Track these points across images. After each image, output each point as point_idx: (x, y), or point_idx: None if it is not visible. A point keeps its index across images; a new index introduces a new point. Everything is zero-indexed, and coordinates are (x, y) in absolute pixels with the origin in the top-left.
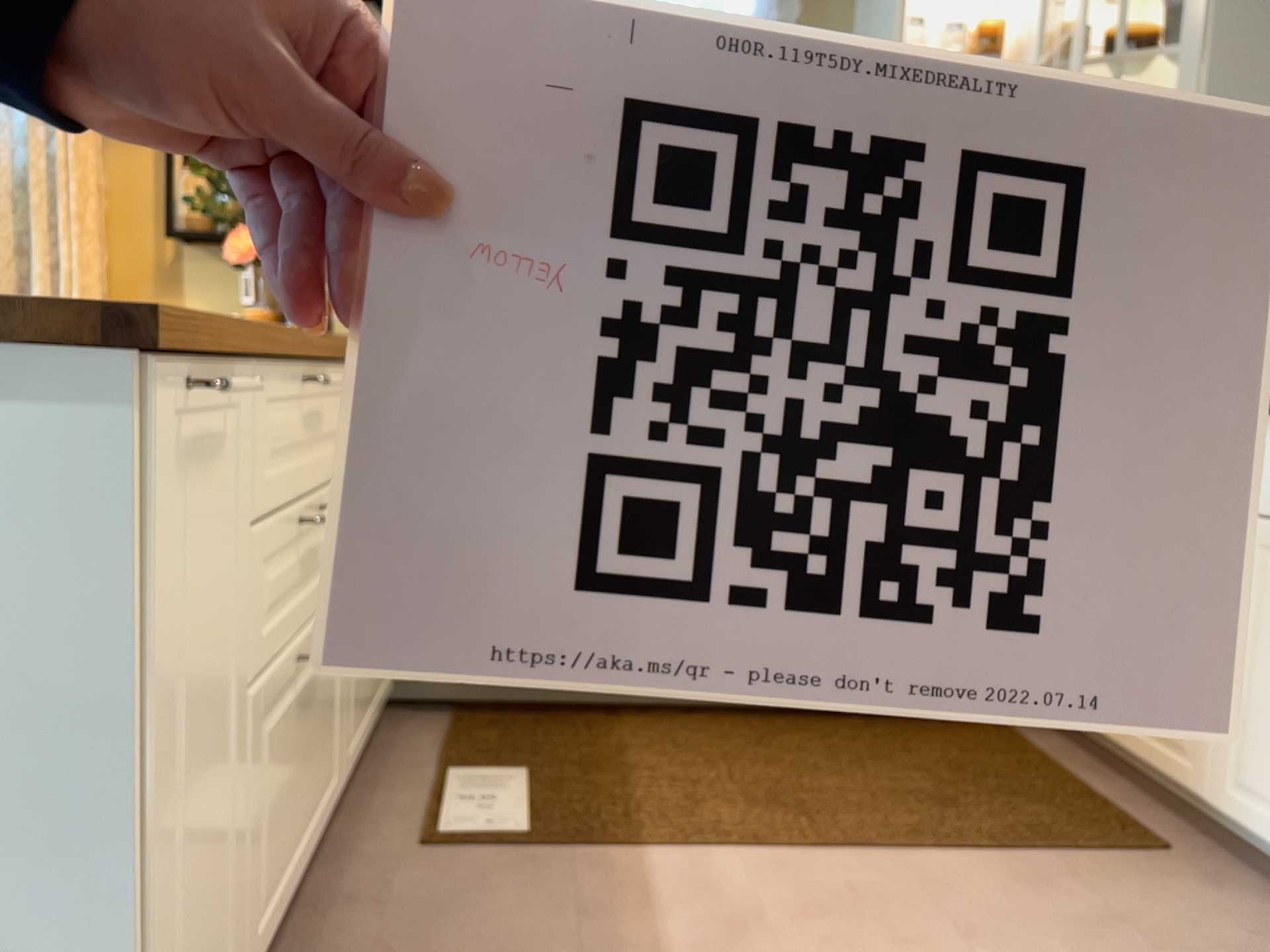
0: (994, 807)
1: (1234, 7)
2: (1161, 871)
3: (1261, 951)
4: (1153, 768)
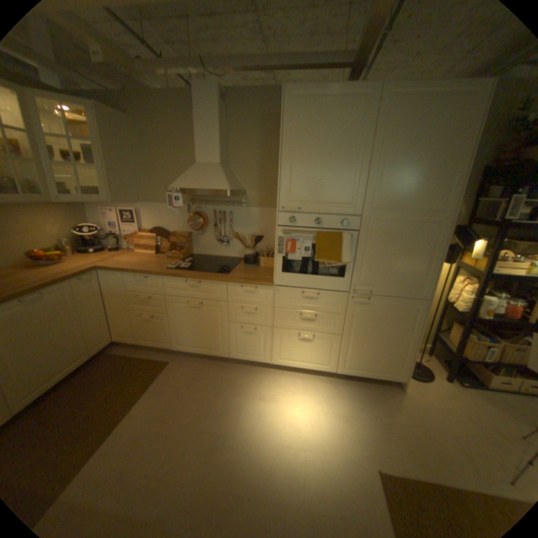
0: (129, 382)
1: (106, 158)
2: (170, 369)
3: (196, 372)
4: (153, 347)
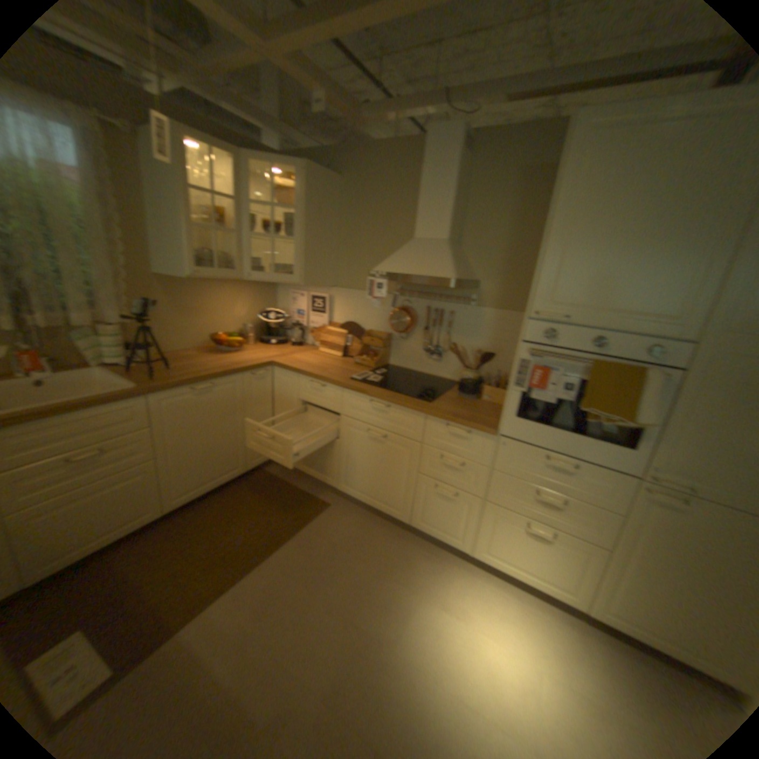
0: (279, 516)
1: (305, 228)
2: (329, 515)
3: (360, 530)
4: (315, 478)
